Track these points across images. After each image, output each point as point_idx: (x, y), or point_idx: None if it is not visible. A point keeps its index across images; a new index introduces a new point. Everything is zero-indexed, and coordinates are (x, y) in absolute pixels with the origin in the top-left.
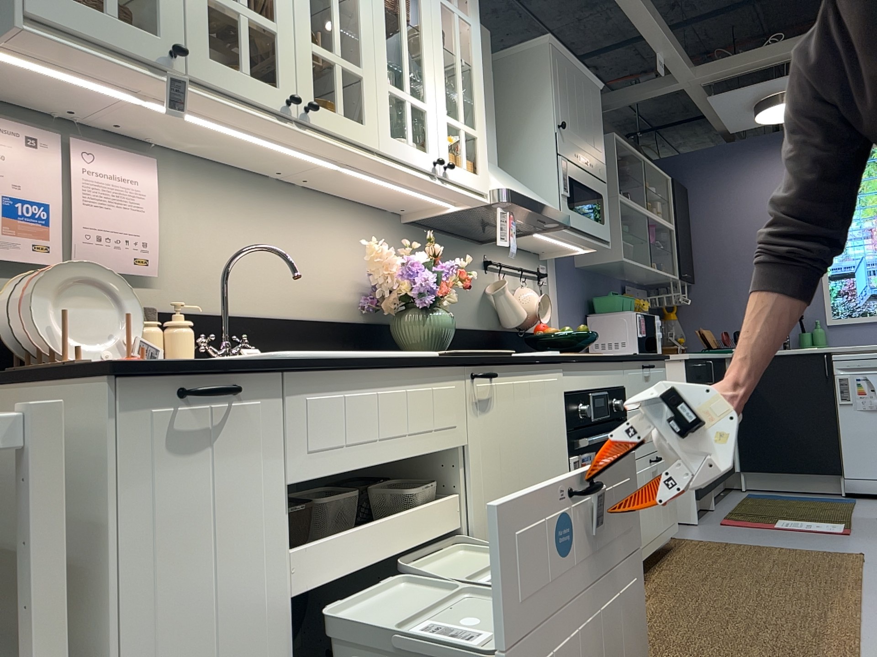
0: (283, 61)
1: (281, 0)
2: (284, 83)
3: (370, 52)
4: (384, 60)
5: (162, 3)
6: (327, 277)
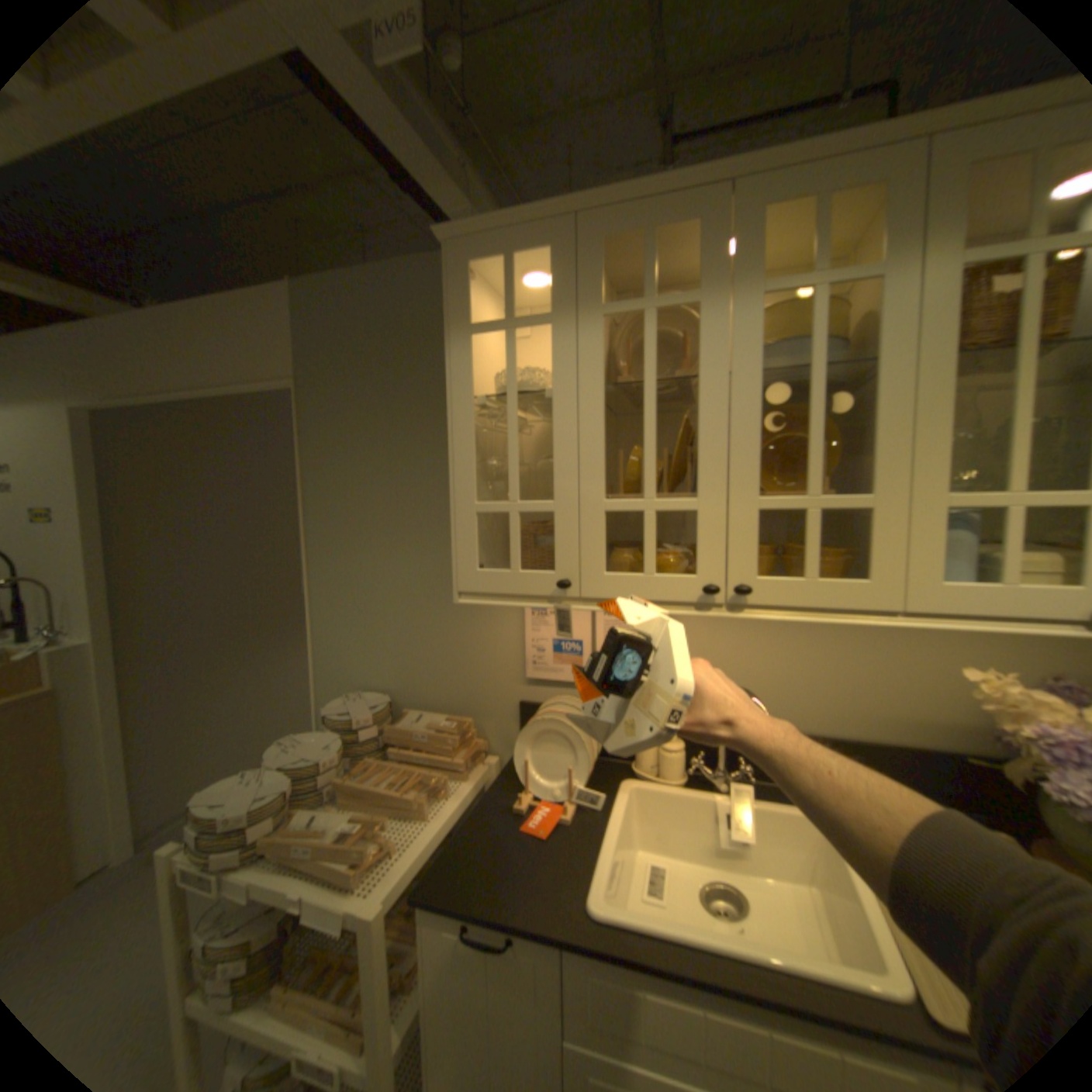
0: (706, 540)
1: (707, 464)
2: (706, 565)
3: (900, 456)
4: (944, 454)
5: (559, 539)
6: (922, 693)
